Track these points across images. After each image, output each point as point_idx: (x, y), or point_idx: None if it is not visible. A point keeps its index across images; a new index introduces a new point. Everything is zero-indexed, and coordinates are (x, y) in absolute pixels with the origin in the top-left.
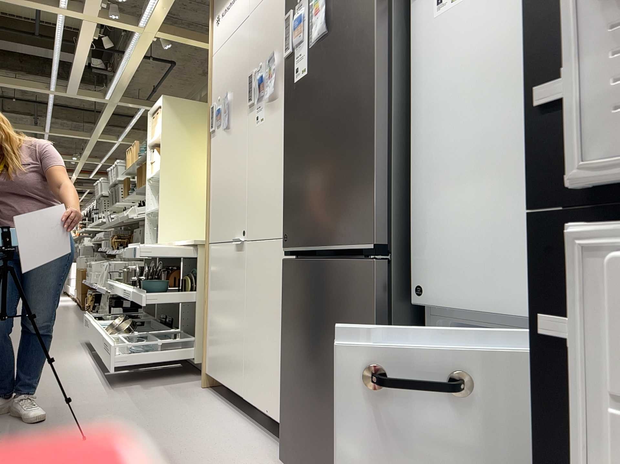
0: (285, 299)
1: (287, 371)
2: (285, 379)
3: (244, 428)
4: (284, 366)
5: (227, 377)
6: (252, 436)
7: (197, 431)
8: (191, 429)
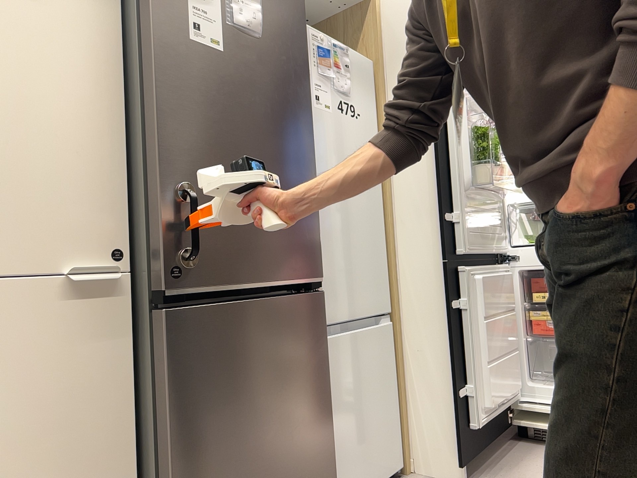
0: (175, 374)
1: None
2: None
3: None
4: None
5: None
6: None
7: None
8: None
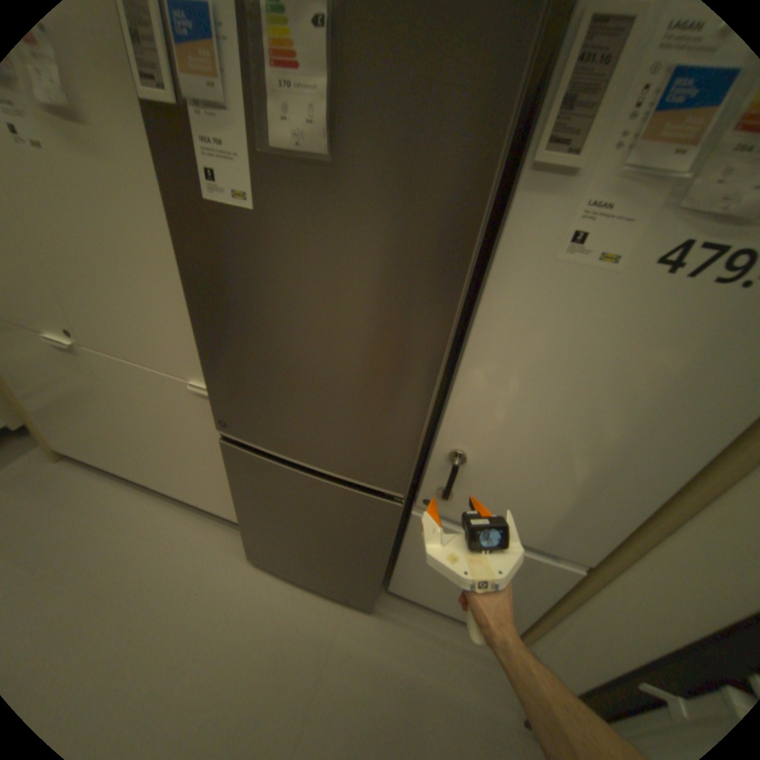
0: (234, 473)
1: (250, 519)
2: (245, 521)
3: (167, 514)
4: (243, 515)
5: (107, 463)
6: (186, 523)
7: (117, 547)
8: (104, 547)
